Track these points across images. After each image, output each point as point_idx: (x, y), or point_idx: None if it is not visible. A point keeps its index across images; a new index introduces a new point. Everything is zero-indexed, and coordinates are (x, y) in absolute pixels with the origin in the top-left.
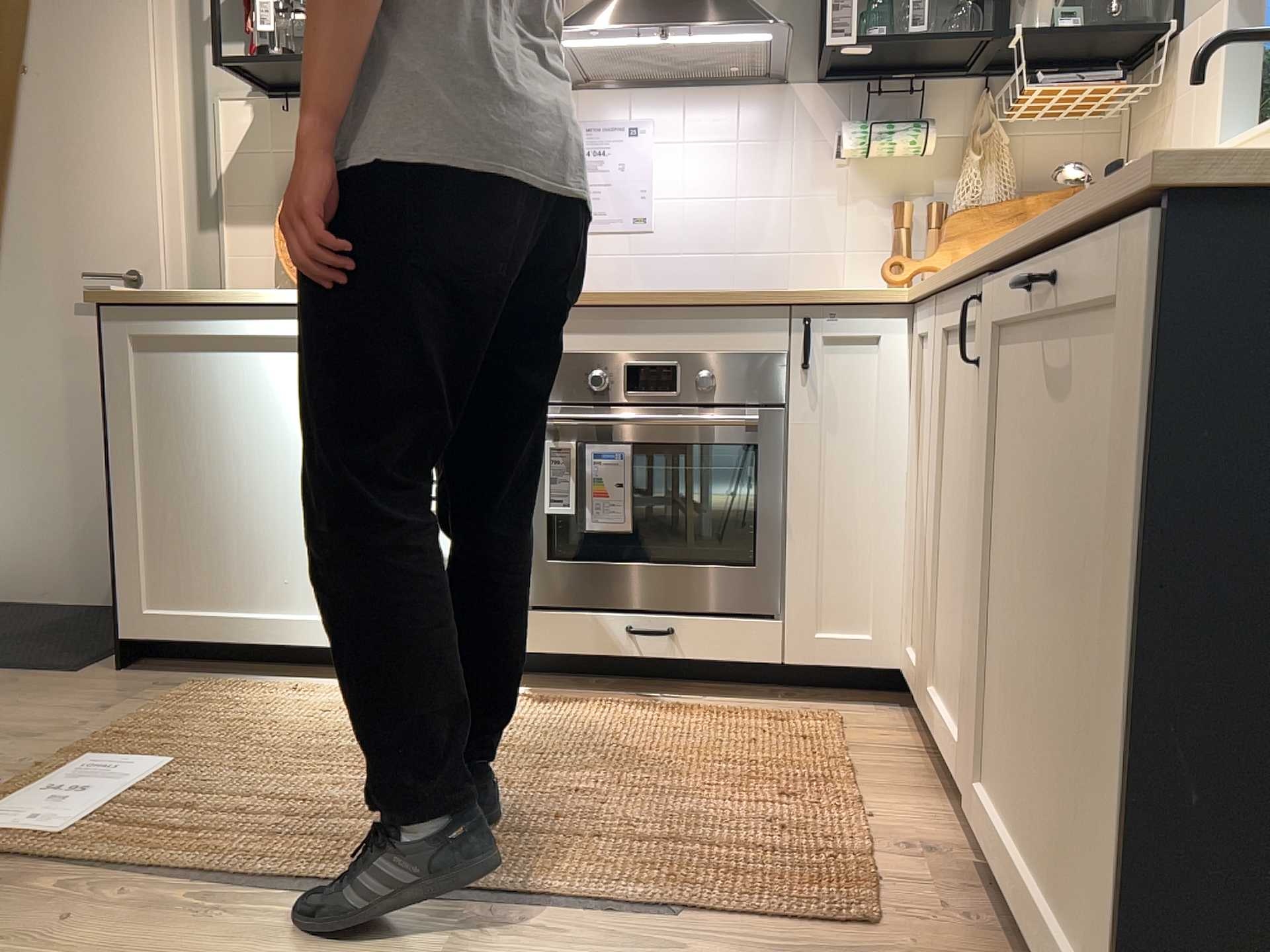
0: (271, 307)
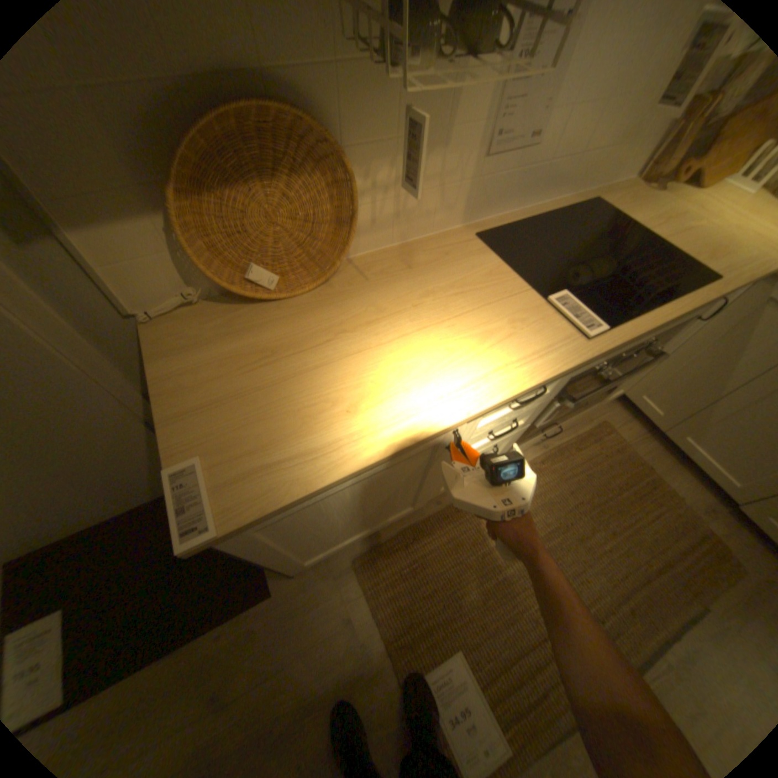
0: (407, 448)
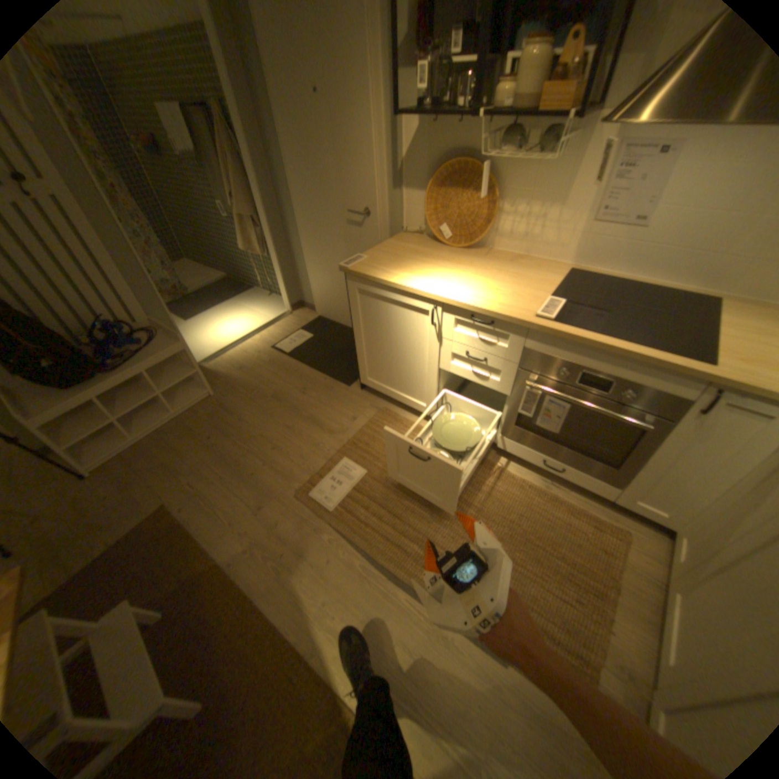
0: (410, 292)
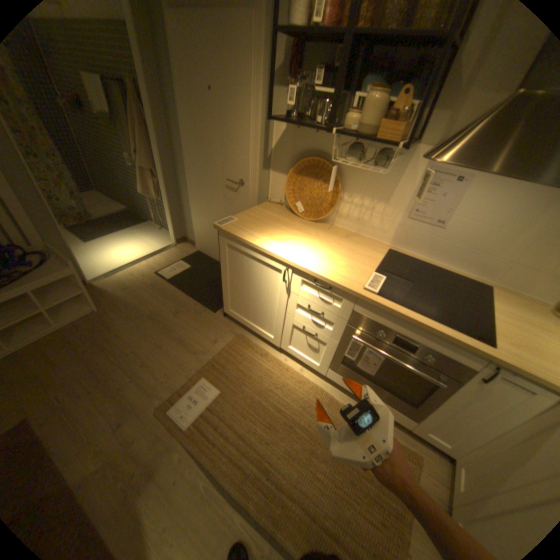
0: (268, 254)
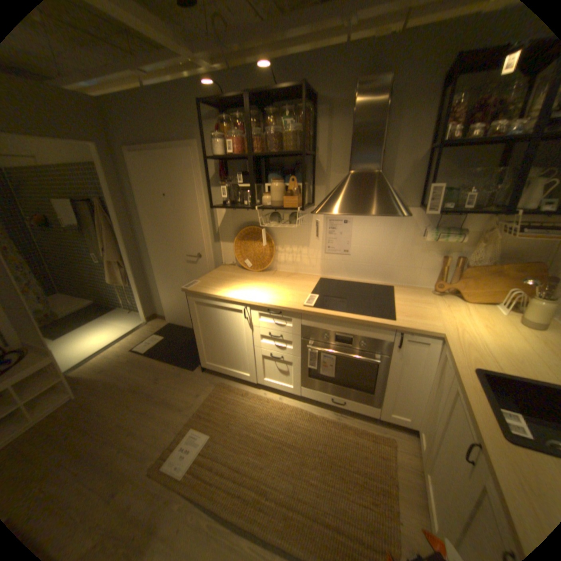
0: (229, 300)
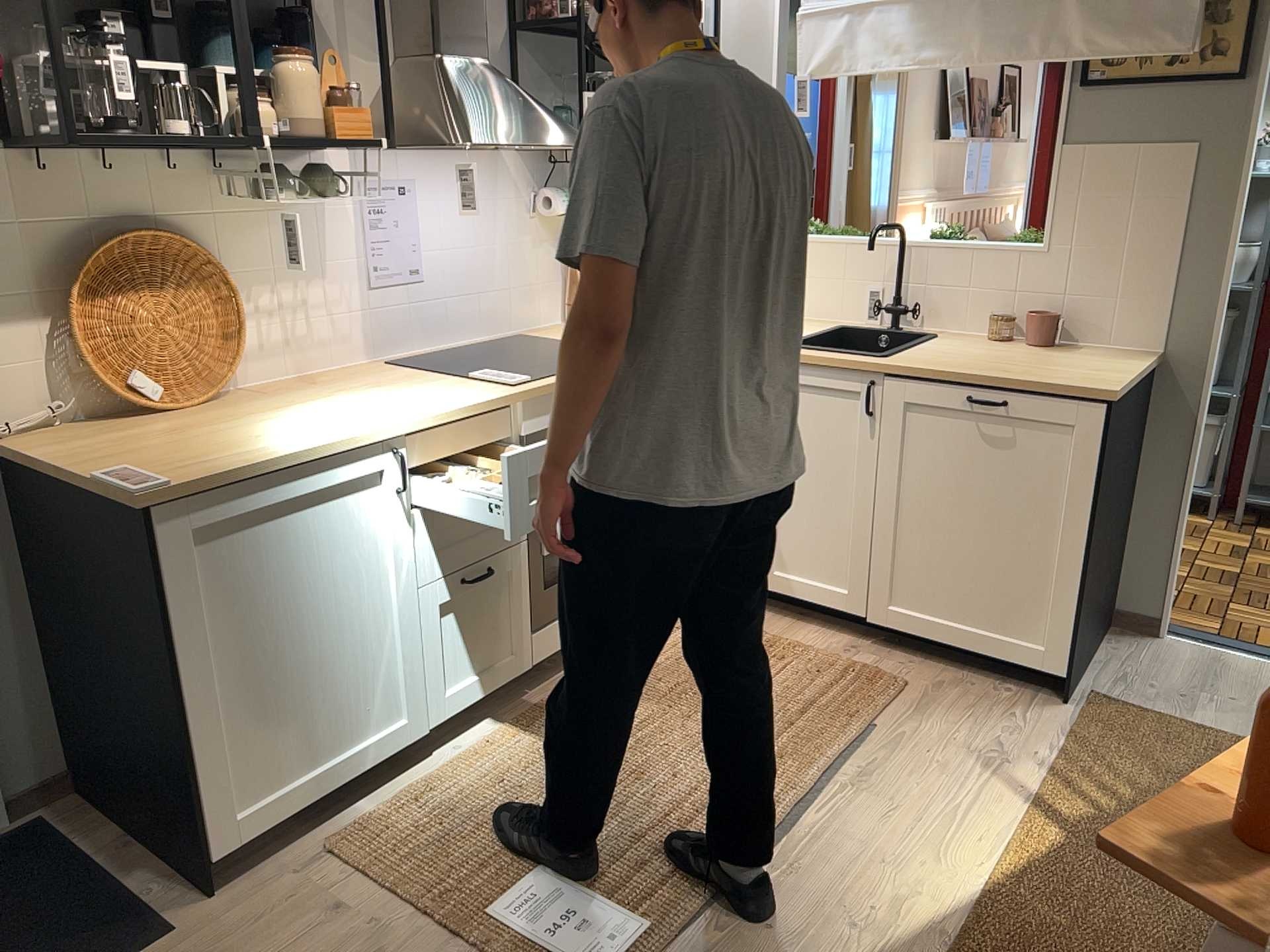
0: (343, 454)
